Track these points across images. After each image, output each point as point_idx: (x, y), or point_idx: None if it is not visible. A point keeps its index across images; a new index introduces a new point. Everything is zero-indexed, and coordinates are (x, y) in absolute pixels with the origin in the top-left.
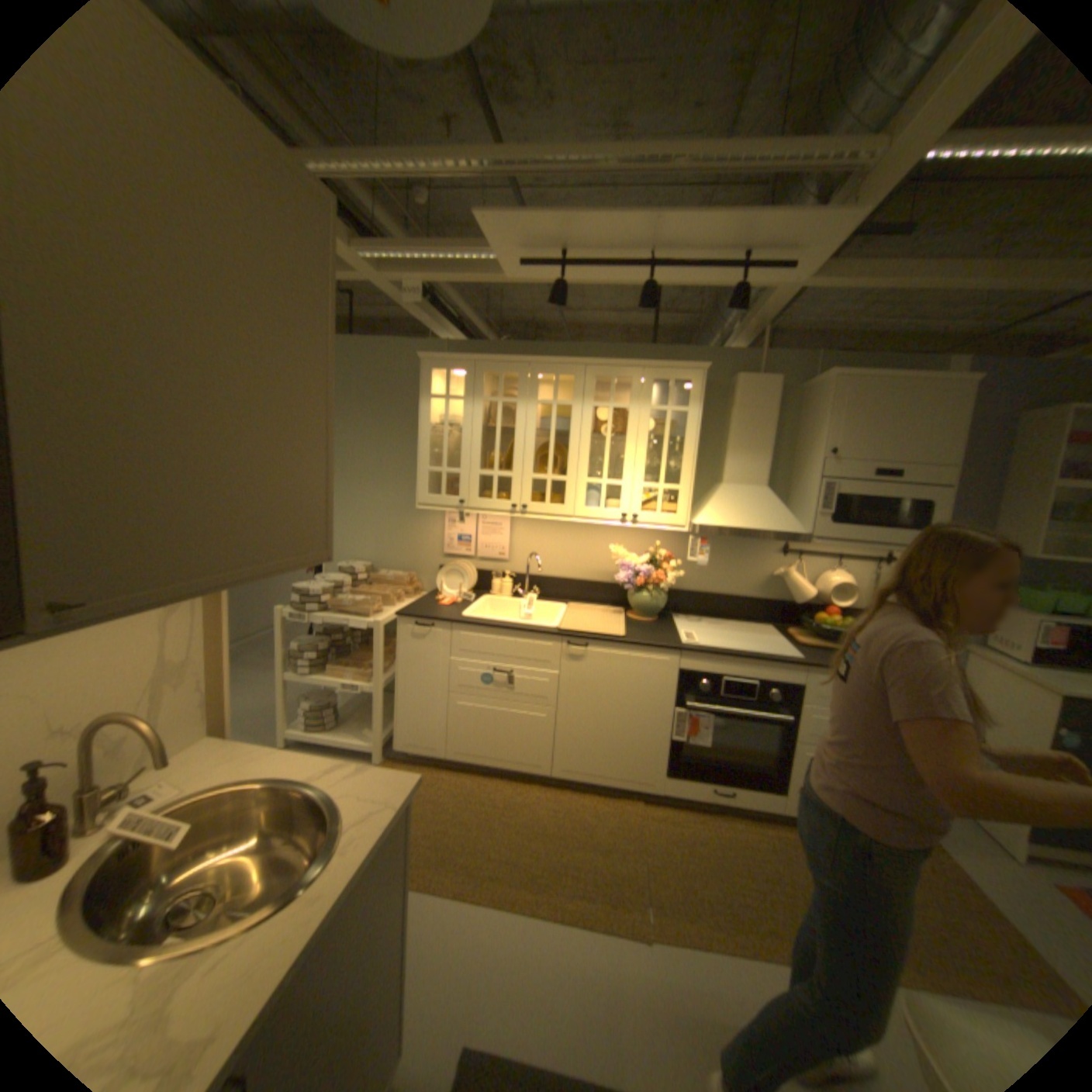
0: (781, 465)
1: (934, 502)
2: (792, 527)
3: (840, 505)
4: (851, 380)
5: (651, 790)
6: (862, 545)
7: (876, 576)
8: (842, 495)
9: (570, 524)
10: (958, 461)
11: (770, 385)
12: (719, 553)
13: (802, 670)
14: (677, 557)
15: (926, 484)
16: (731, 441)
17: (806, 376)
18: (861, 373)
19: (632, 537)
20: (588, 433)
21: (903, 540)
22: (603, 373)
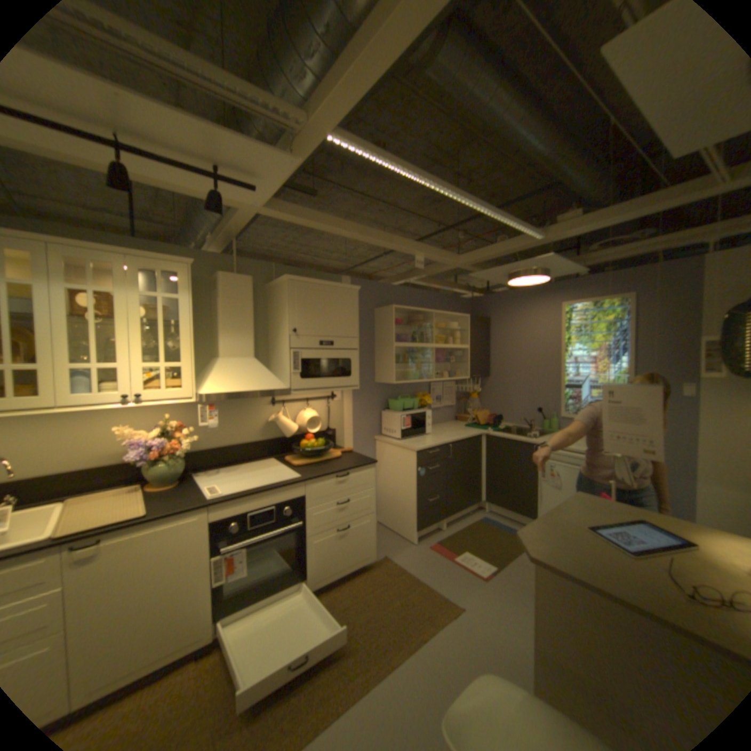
0: (261, 341)
1: (350, 359)
2: (277, 384)
3: (304, 366)
4: (297, 284)
5: (200, 643)
6: (320, 390)
7: (328, 408)
8: (304, 359)
9: (56, 413)
10: (357, 335)
11: (245, 282)
12: (226, 413)
13: (301, 485)
14: (189, 423)
15: (345, 348)
16: (222, 323)
17: (267, 279)
18: (302, 279)
19: (139, 414)
20: (65, 316)
21: (340, 383)
22: (75, 254)
